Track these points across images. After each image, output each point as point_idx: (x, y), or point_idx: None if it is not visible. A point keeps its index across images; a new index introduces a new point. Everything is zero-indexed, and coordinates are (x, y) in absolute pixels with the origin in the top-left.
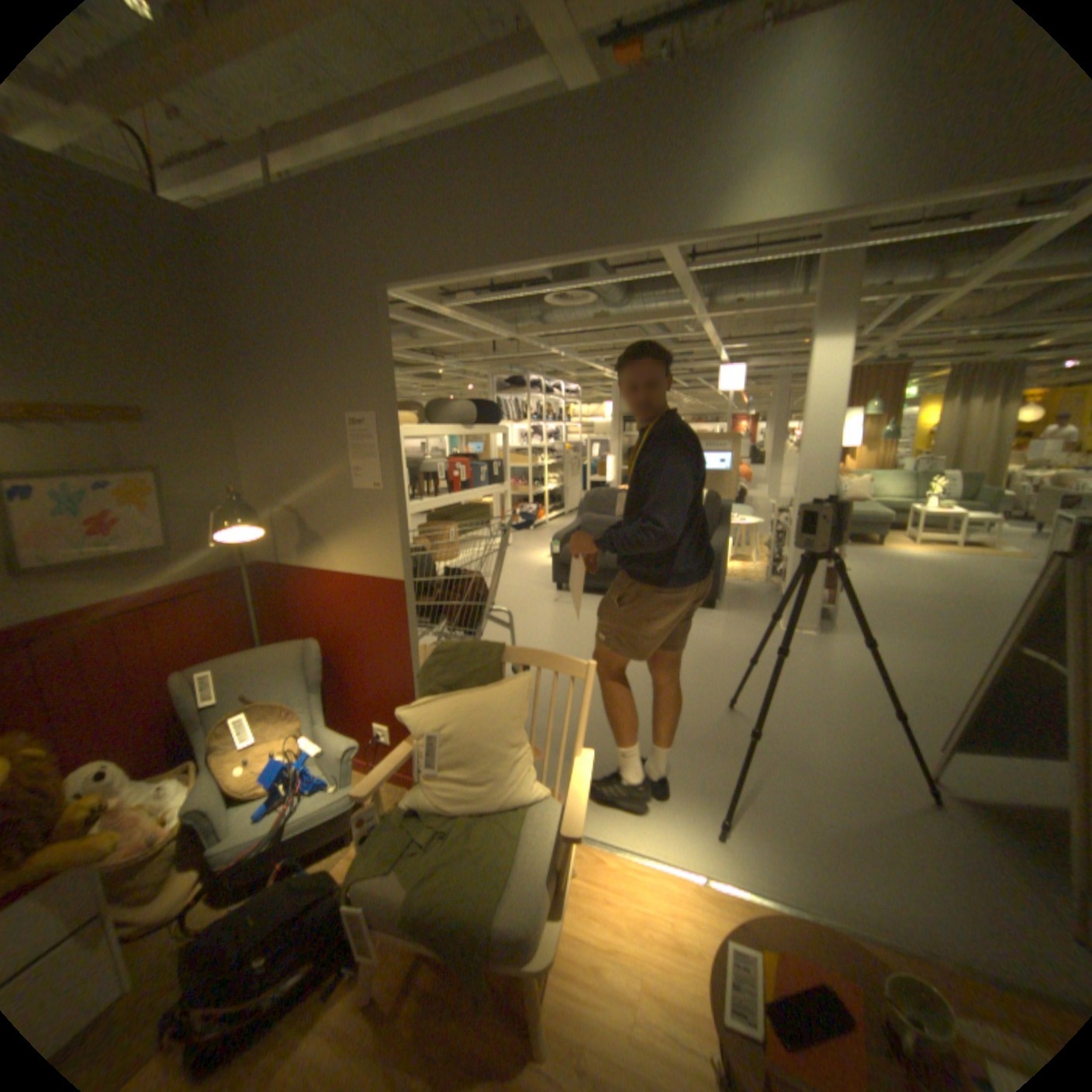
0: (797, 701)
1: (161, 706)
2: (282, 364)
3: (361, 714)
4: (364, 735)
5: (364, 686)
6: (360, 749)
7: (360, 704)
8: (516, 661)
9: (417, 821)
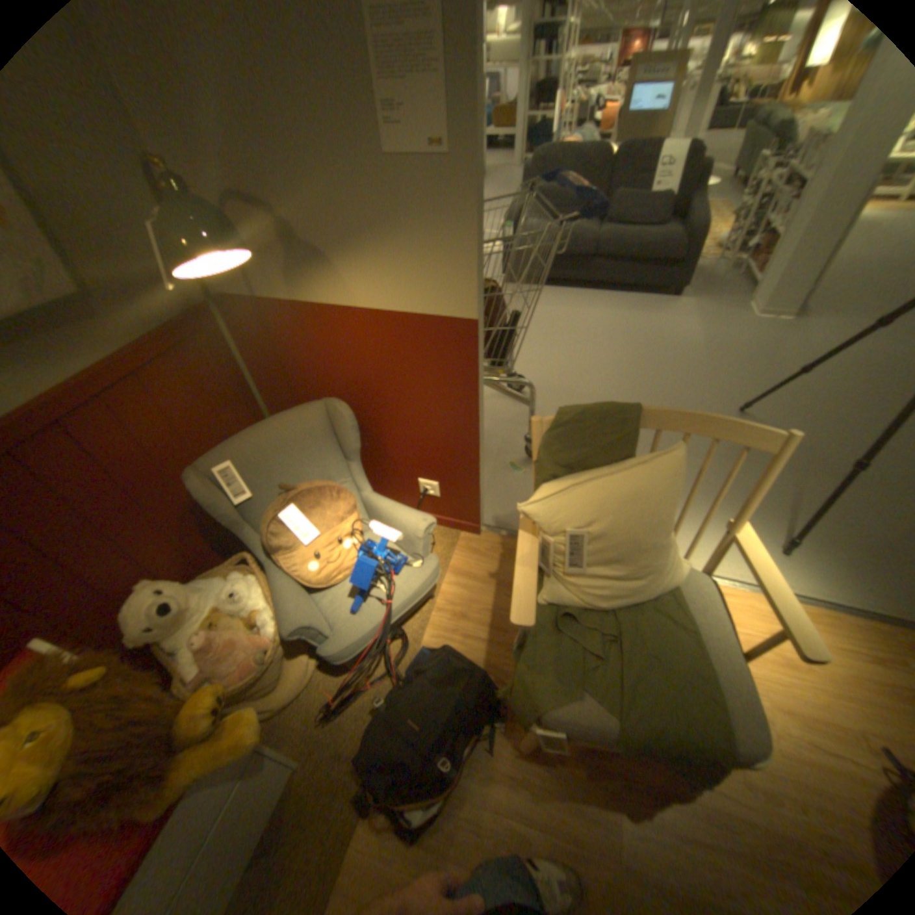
0: (800, 398)
1: (181, 502)
2: None
3: (403, 469)
4: (408, 487)
5: (408, 444)
6: (402, 498)
7: (402, 461)
8: (659, 426)
9: (571, 620)
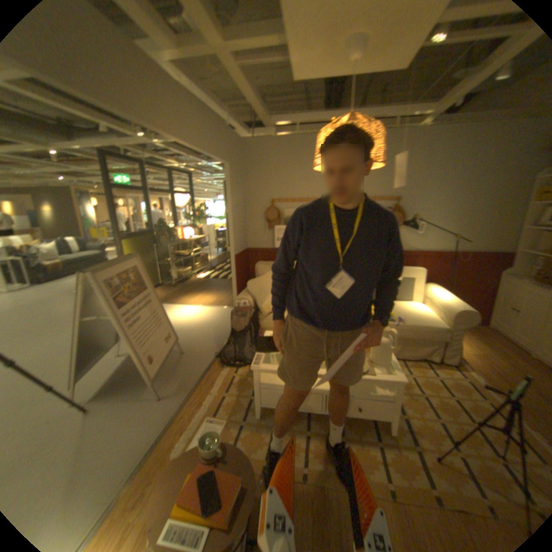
0: None
1: None
2: None
3: None
4: None
5: None
6: None
7: None
8: None
9: None
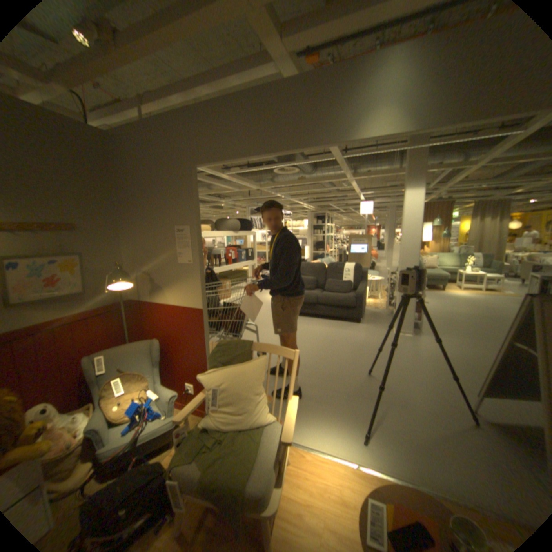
0: (403, 371)
1: (77, 374)
2: (144, 203)
3: (179, 378)
4: (181, 389)
5: (181, 363)
6: (178, 396)
7: (179, 373)
8: (259, 350)
9: (207, 434)
